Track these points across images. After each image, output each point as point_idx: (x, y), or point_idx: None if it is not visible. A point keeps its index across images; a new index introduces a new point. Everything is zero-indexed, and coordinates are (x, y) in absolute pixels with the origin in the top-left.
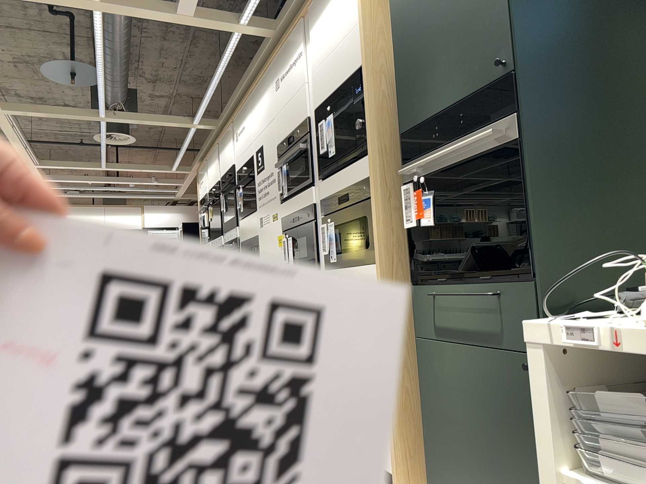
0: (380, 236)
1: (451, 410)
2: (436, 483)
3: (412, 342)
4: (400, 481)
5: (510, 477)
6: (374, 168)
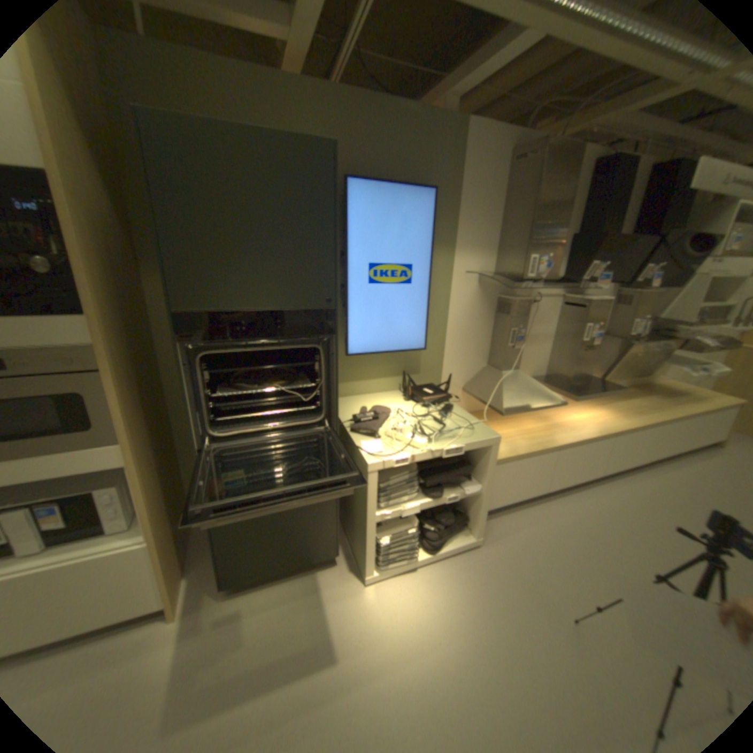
0: (113, 417)
1: (244, 528)
2: (217, 581)
3: (142, 499)
4: (161, 611)
5: (297, 536)
6: (91, 337)
